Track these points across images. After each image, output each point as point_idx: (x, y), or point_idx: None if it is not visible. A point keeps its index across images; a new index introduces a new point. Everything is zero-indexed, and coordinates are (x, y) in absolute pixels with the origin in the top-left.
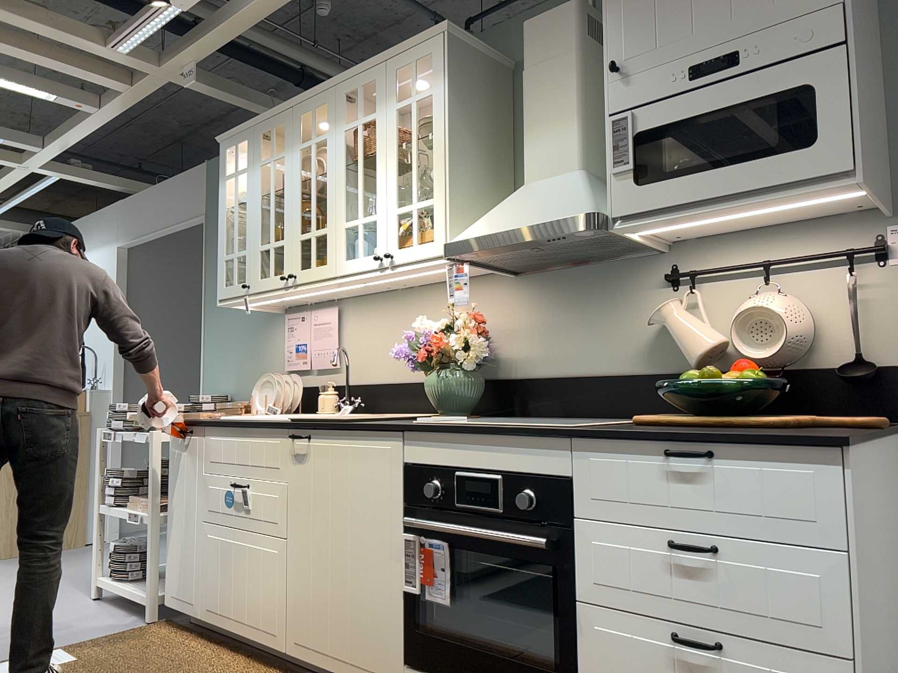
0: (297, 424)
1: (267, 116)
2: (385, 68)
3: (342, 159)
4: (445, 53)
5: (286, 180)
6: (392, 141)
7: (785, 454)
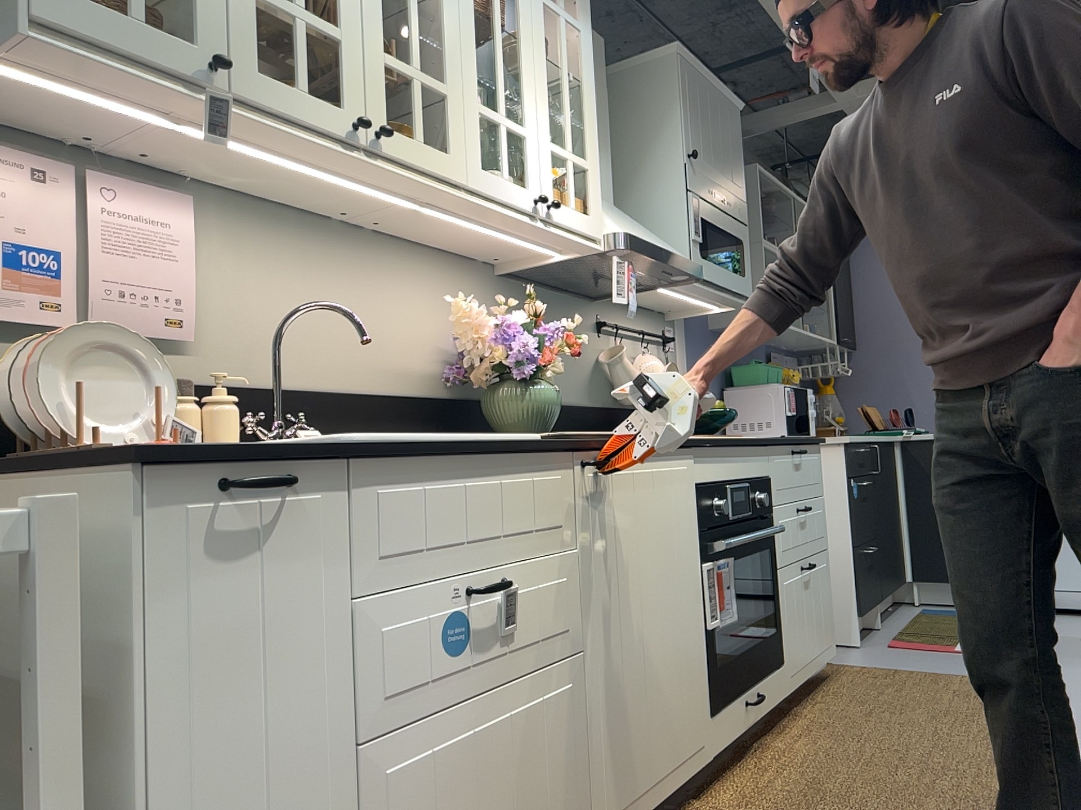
0: (593, 442)
1: None
2: None
3: None
4: None
5: None
6: (541, 41)
7: (814, 449)
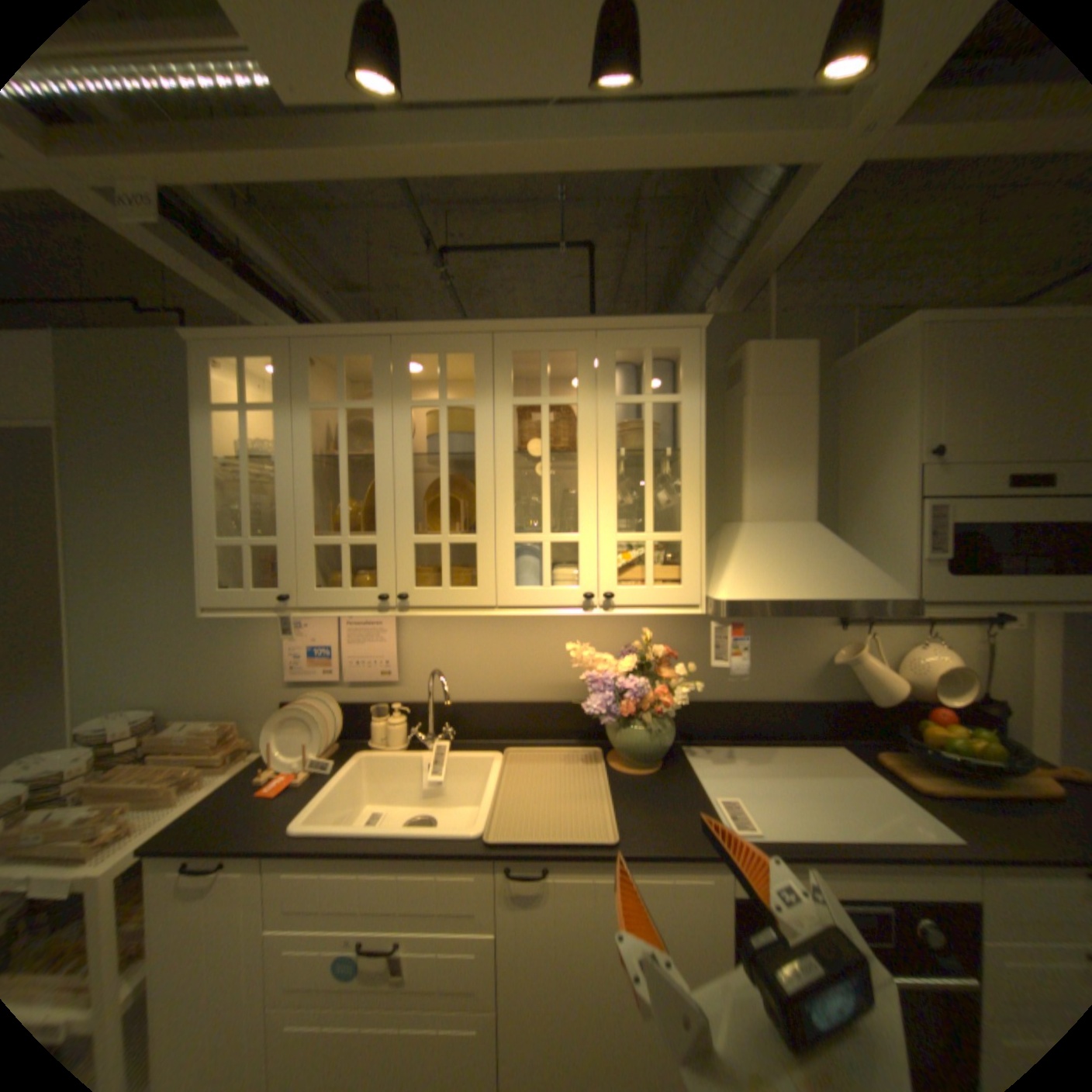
0: (521, 855)
1: (328, 331)
2: (595, 338)
3: (509, 444)
4: (702, 354)
5: (380, 446)
6: (608, 442)
7: None
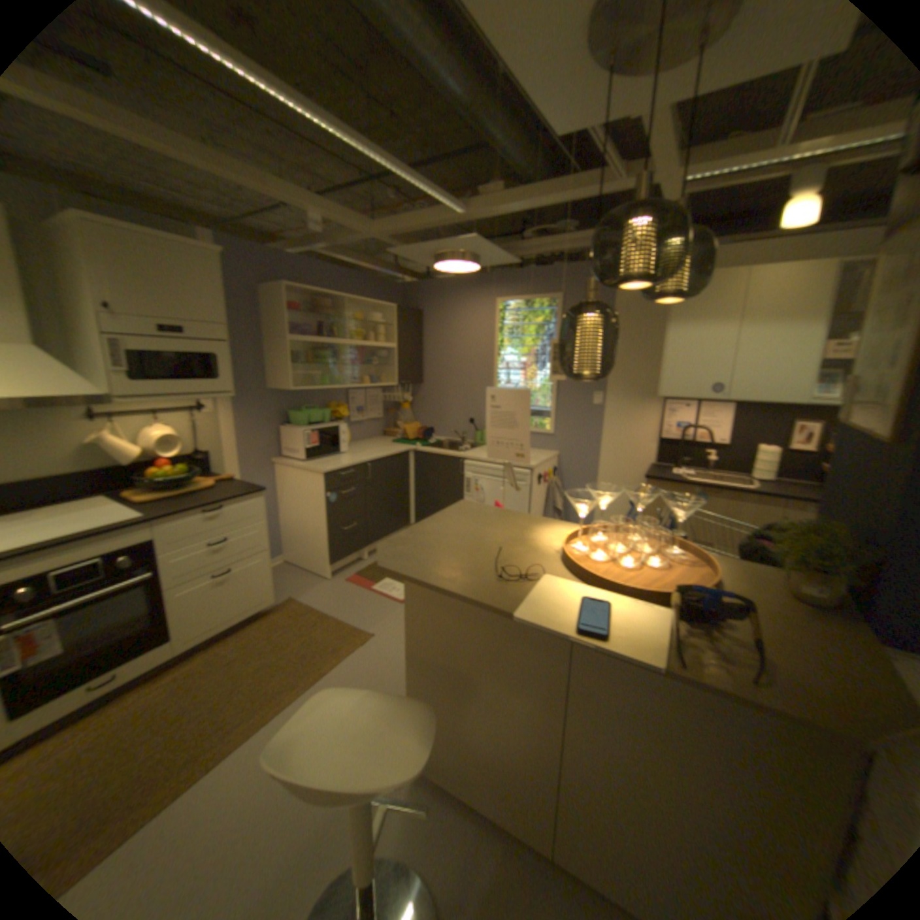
0: None
1: None
2: None
3: None
4: None
5: None
6: None
7: (249, 499)
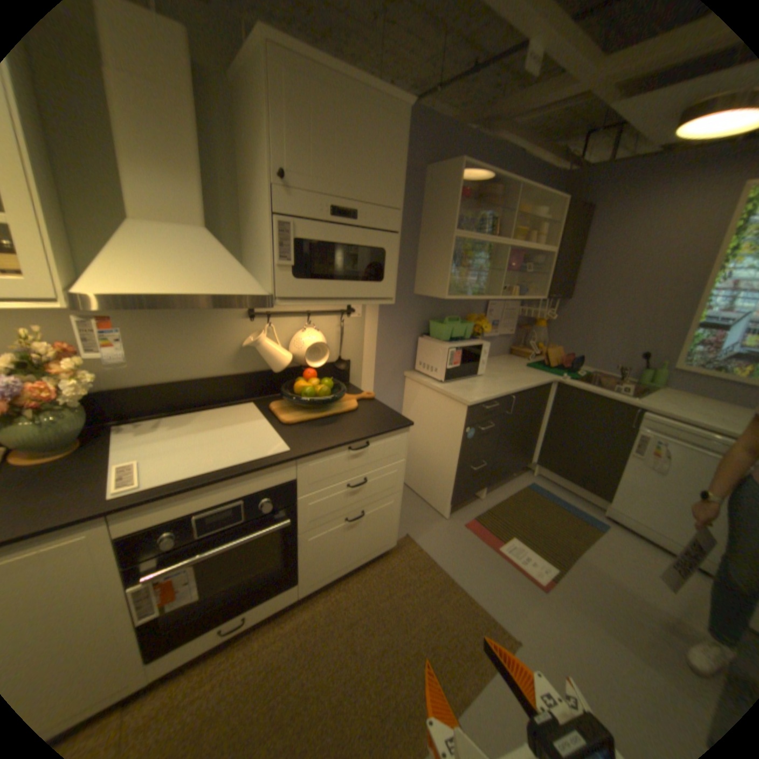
0: None
1: None
2: None
3: None
4: None
5: None
6: None
7: (392, 434)
